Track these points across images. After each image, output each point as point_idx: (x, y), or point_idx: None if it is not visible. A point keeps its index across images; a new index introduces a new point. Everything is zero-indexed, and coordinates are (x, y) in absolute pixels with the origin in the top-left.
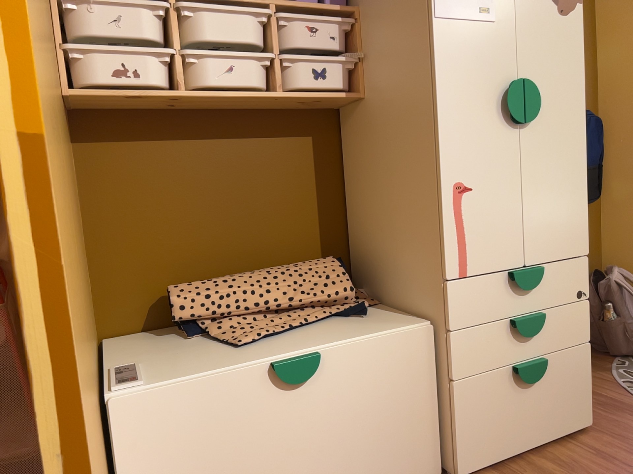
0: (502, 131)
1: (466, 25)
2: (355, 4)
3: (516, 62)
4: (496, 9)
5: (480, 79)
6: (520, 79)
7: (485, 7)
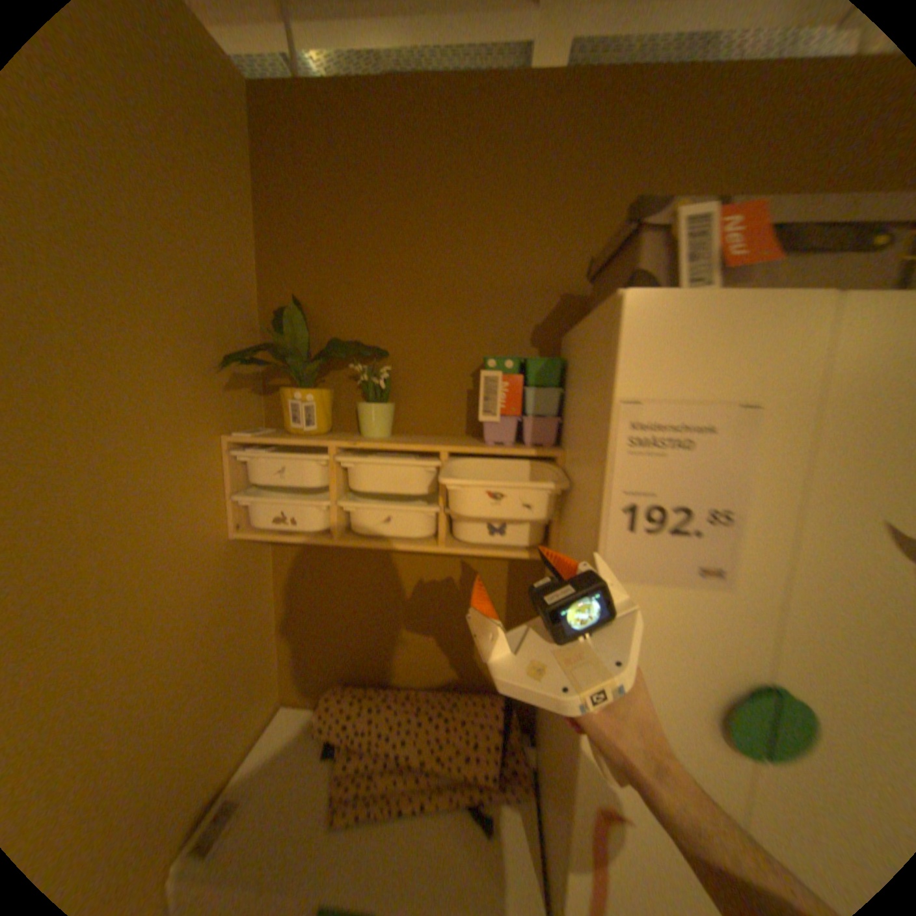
0: (715, 758)
1: (668, 593)
2: (561, 448)
3: (776, 658)
4: (744, 570)
5: (682, 676)
6: (776, 691)
7: (718, 568)
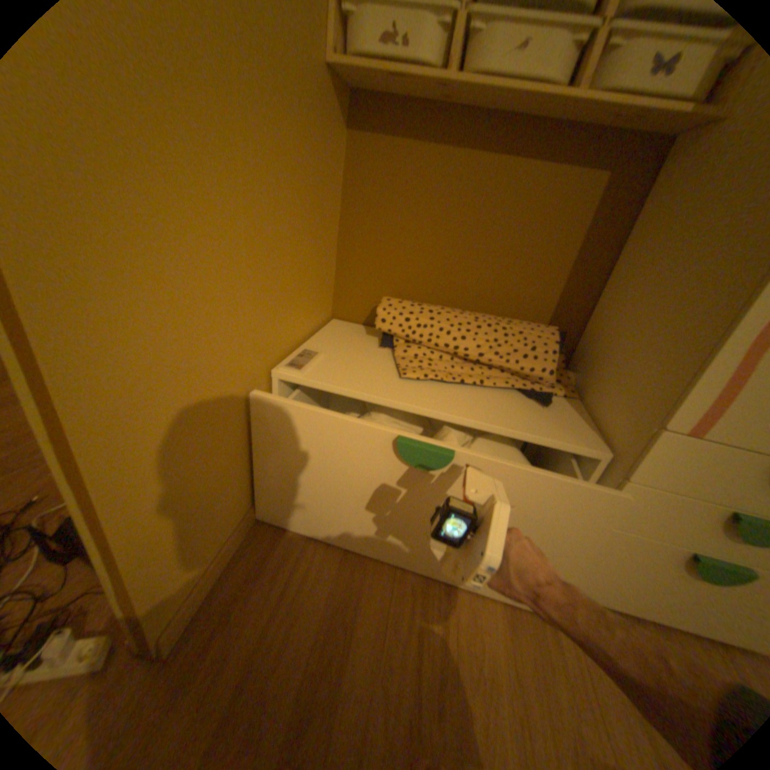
0: None
1: None
2: None
3: None
4: None
5: None
6: None
7: None
